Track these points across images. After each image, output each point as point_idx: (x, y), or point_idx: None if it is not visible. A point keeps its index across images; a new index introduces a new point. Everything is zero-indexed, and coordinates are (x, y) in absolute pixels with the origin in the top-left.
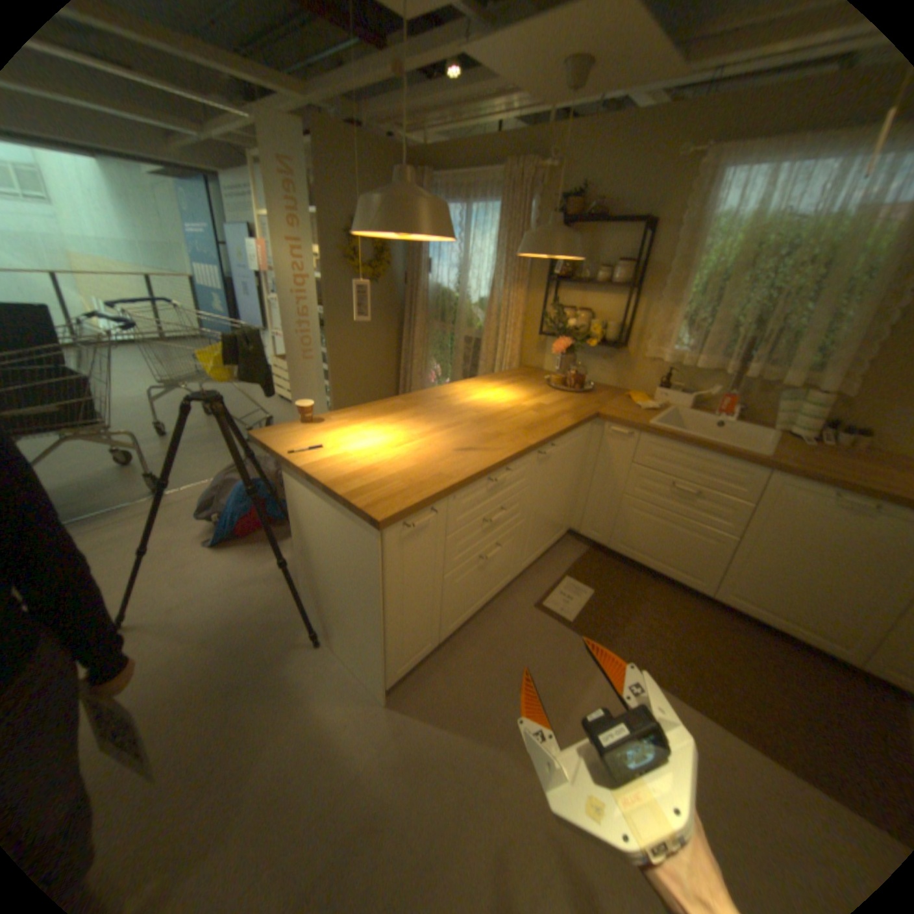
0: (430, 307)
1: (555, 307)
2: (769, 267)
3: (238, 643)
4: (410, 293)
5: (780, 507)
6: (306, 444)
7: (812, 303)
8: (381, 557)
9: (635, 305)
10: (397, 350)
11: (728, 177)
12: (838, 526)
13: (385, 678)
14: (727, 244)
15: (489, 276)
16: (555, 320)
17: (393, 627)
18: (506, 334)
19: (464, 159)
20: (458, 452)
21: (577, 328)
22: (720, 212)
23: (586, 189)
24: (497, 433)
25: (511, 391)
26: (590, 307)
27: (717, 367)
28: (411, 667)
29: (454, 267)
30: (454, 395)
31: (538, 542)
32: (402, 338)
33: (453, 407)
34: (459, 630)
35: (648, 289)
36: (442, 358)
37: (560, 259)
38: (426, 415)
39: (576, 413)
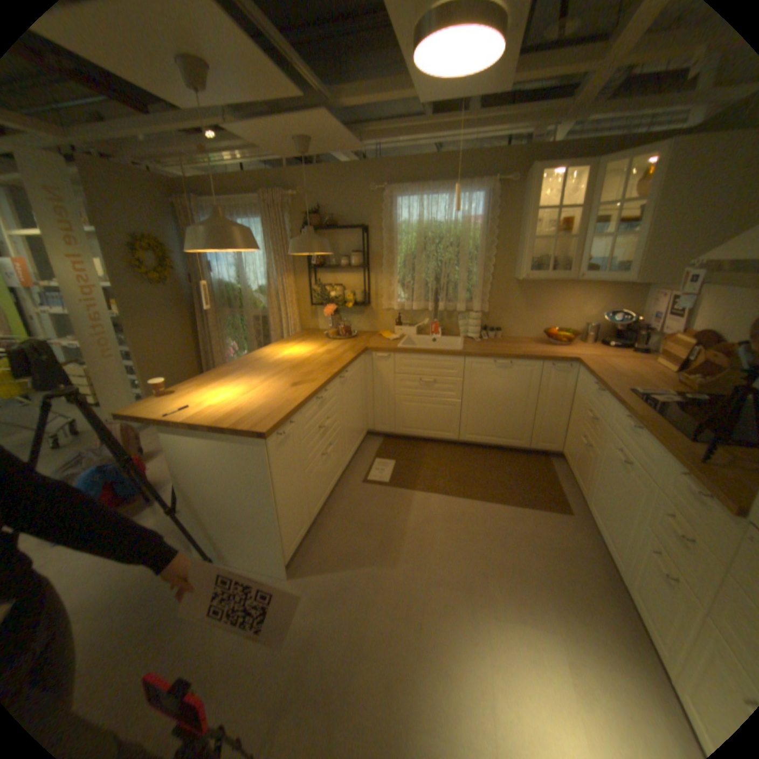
0: (218, 298)
1: (319, 286)
2: (432, 251)
3: (137, 598)
4: (197, 289)
5: (473, 376)
6: (173, 408)
7: (456, 267)
8: (267, 460)
9: (368, 279)
10: (193, 336)
11: (399, 204)
12: (499, 378)
13: (283, 555)
14: (409, 239)
15: (264, 270)
16: (320, 295)
17: (282, 513)
18: (287, 309)
19: (222, 188)
20: (292, 387)
21: (337, 298)
22: (400, 222)
23: (320, 210)
24: (310, 371)
25: (305, 346)
26: (341, 283)
27: (423, 308)
28: (297, 545)
29: (233, 266)
30: (266, 356)
31: (352, 441)
32: (197, 326)
33: (270, 363)
34: (319, 515)
35: (373, 268)
36: (237, 336)
37: (314, 255)
38: (254, 372)
39: (354, 350)
